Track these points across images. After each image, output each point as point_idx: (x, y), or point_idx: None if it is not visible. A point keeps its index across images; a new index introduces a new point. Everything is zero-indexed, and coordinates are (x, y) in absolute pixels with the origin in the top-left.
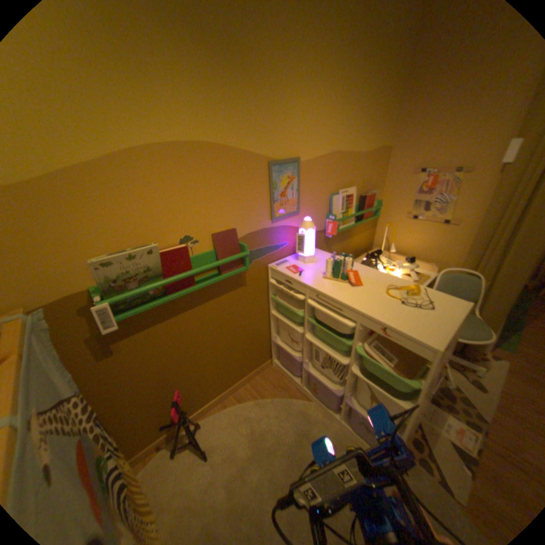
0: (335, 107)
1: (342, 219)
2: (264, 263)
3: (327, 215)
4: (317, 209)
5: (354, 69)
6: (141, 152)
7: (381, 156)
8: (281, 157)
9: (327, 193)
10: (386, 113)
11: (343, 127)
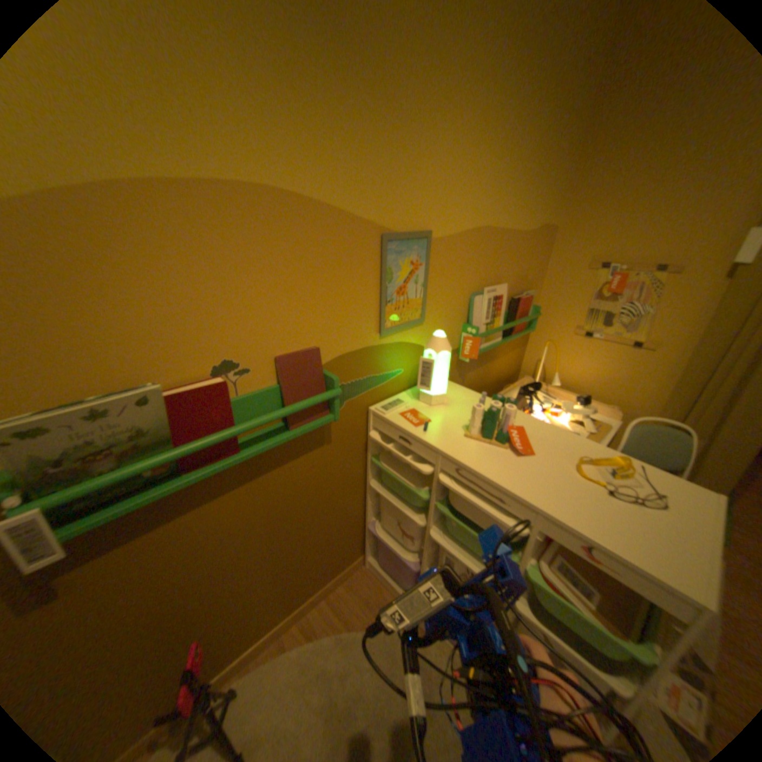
0: (490, 155)
1: (488, 334)
2: (363, 404)
3: (465, 325)
4: (451, 317)
5: (522, 97)
6: (136, 191)
7: (543, 240)
8: (404, 227)
9: (467, 291)
10: (557, 175)
11: (498, 188)
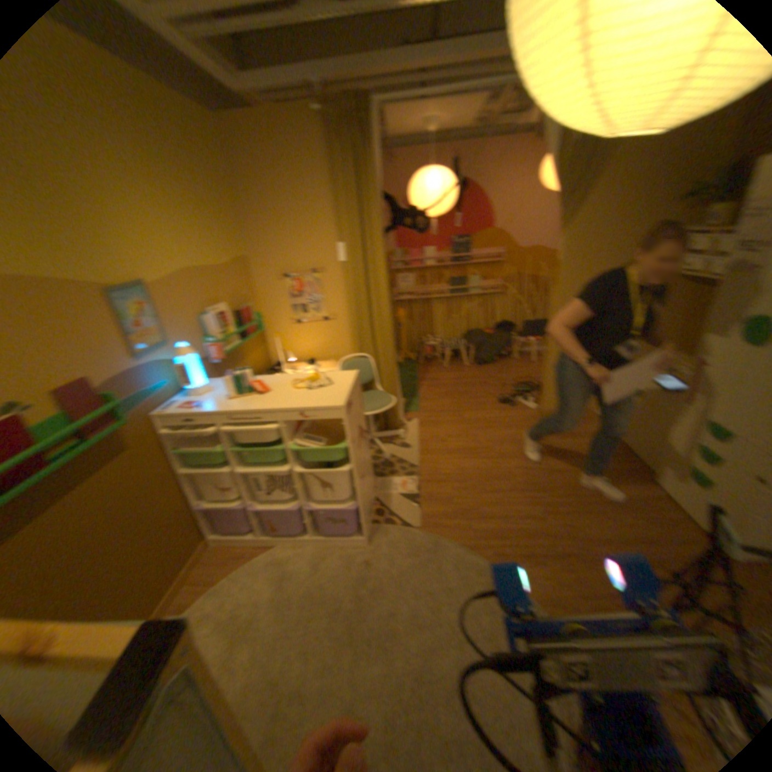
0: (162, 222)
1: (222, 339)
2: (140, 414)
3: (201, 338)
4: (186, 334)
5: (168, 184)
6: None
7: (237, 268)
8: (114, 281)
9: (190, 314)
10: (224, 224)
11: (180, 242)
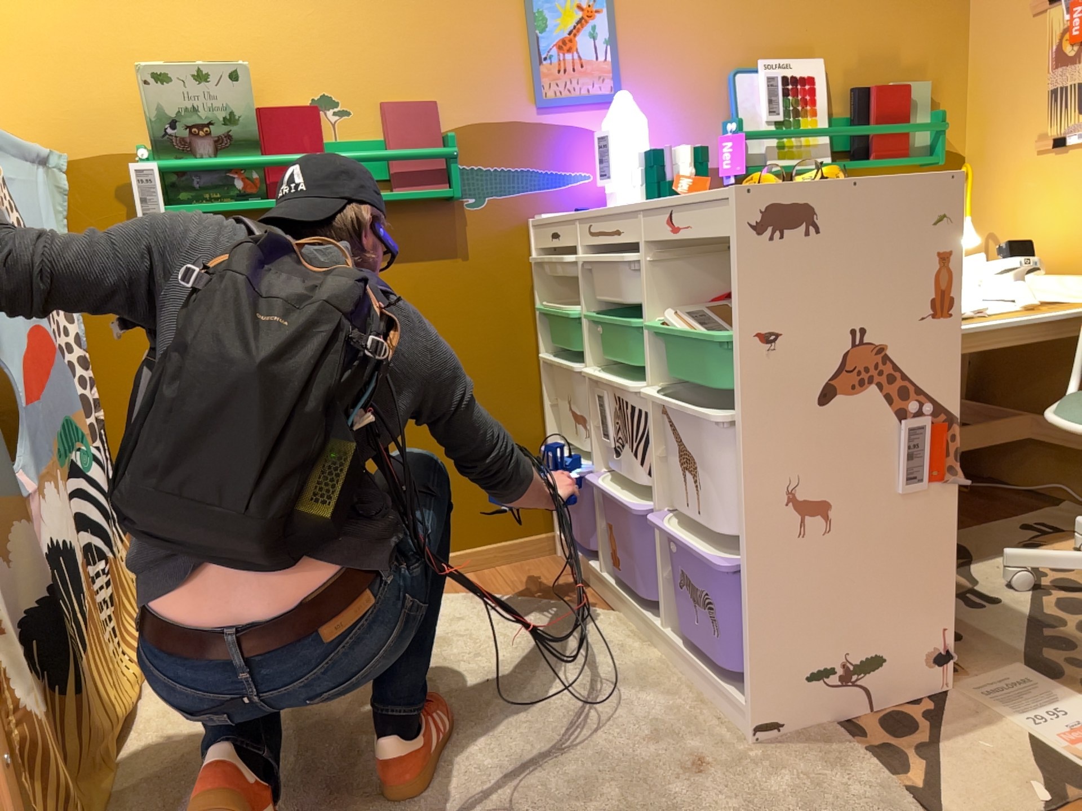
0: None
1: (766, 133)
2: (517, 211)
3: (722, 124)
4: (687, 105)
5: None
6: None
7: None
8: None
9: (716, 66)
10: None
11: None
